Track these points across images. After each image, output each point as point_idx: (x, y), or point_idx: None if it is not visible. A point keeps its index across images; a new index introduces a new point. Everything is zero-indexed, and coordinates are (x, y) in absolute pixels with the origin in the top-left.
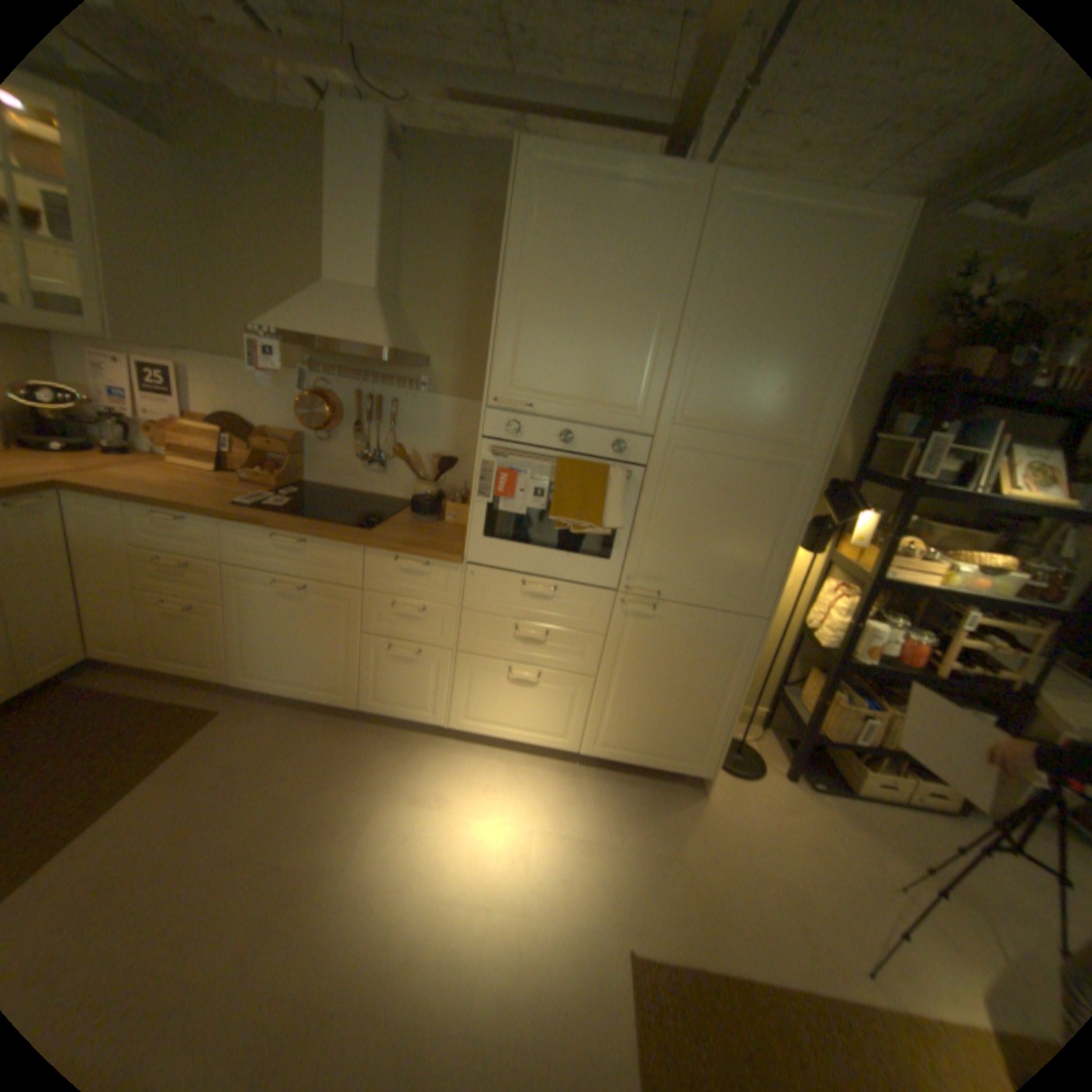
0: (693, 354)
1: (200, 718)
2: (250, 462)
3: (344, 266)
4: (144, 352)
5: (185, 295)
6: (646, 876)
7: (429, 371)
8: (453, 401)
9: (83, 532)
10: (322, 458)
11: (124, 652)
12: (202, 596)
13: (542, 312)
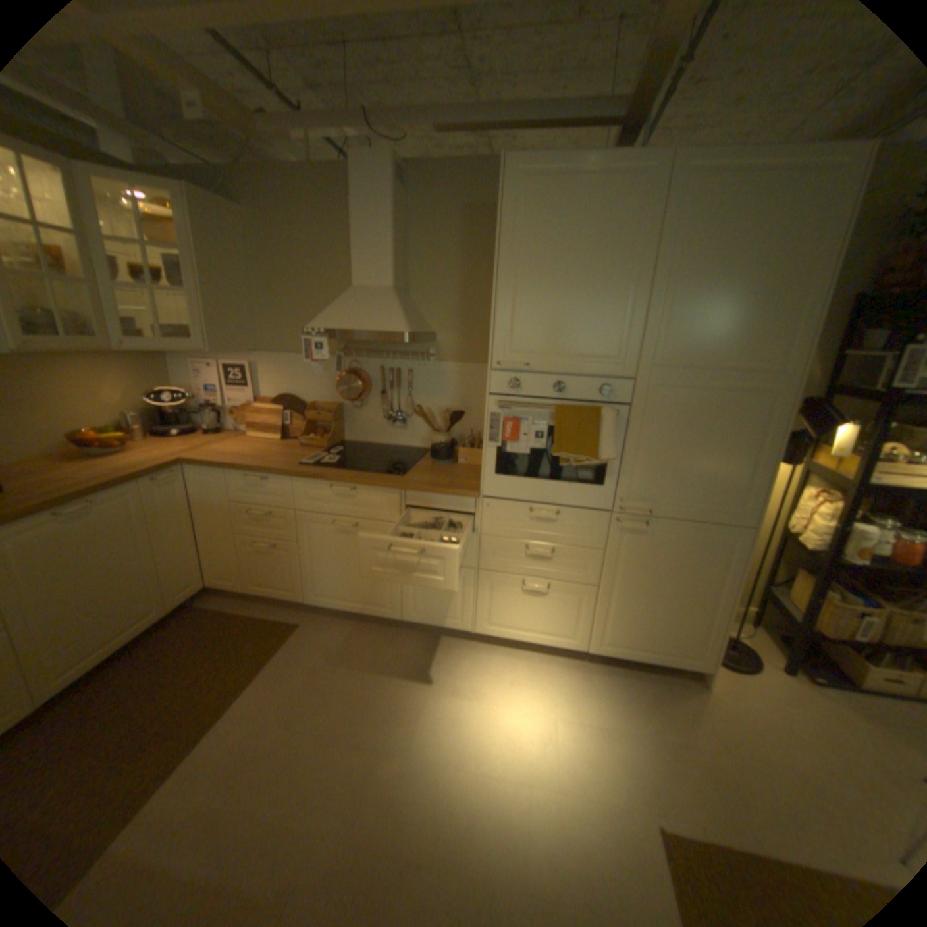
0: (667, 306)
1: (286, 630)
2: (306, 430)
3: (369, 273)
4: (227, 356)
5: (253, 311)
6: (664, 762)
7: (436, 344)
8: (456, 365)
9: (199, 494)
10: (358, 421)
11: (229, 581)
12: (282, 536)
13: (532, 288)
